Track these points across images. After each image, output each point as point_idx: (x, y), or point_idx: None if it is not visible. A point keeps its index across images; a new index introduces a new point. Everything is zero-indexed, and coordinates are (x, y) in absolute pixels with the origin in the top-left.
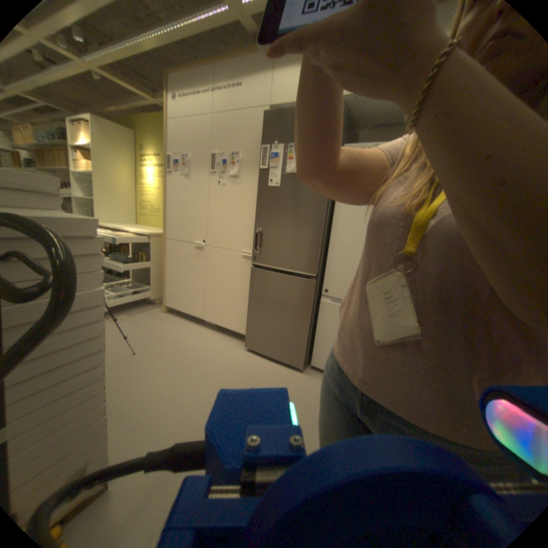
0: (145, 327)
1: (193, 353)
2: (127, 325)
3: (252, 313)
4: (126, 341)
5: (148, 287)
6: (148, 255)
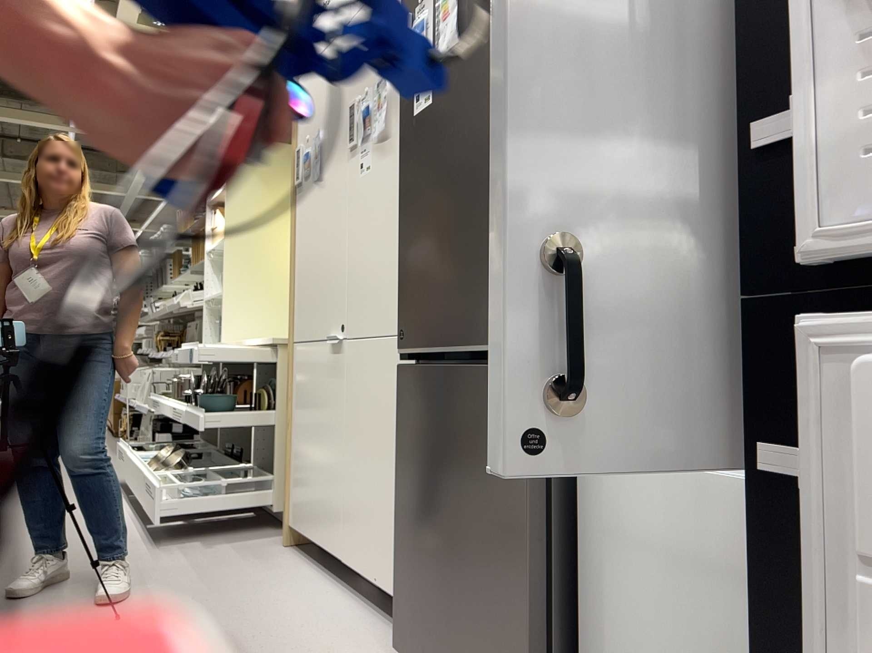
0: (211, 571)
1: (246, 646)
2: (180, 561)
3: (405, 523)
4: (137, 594)
5: (271, 477)
6: (277, 395)
